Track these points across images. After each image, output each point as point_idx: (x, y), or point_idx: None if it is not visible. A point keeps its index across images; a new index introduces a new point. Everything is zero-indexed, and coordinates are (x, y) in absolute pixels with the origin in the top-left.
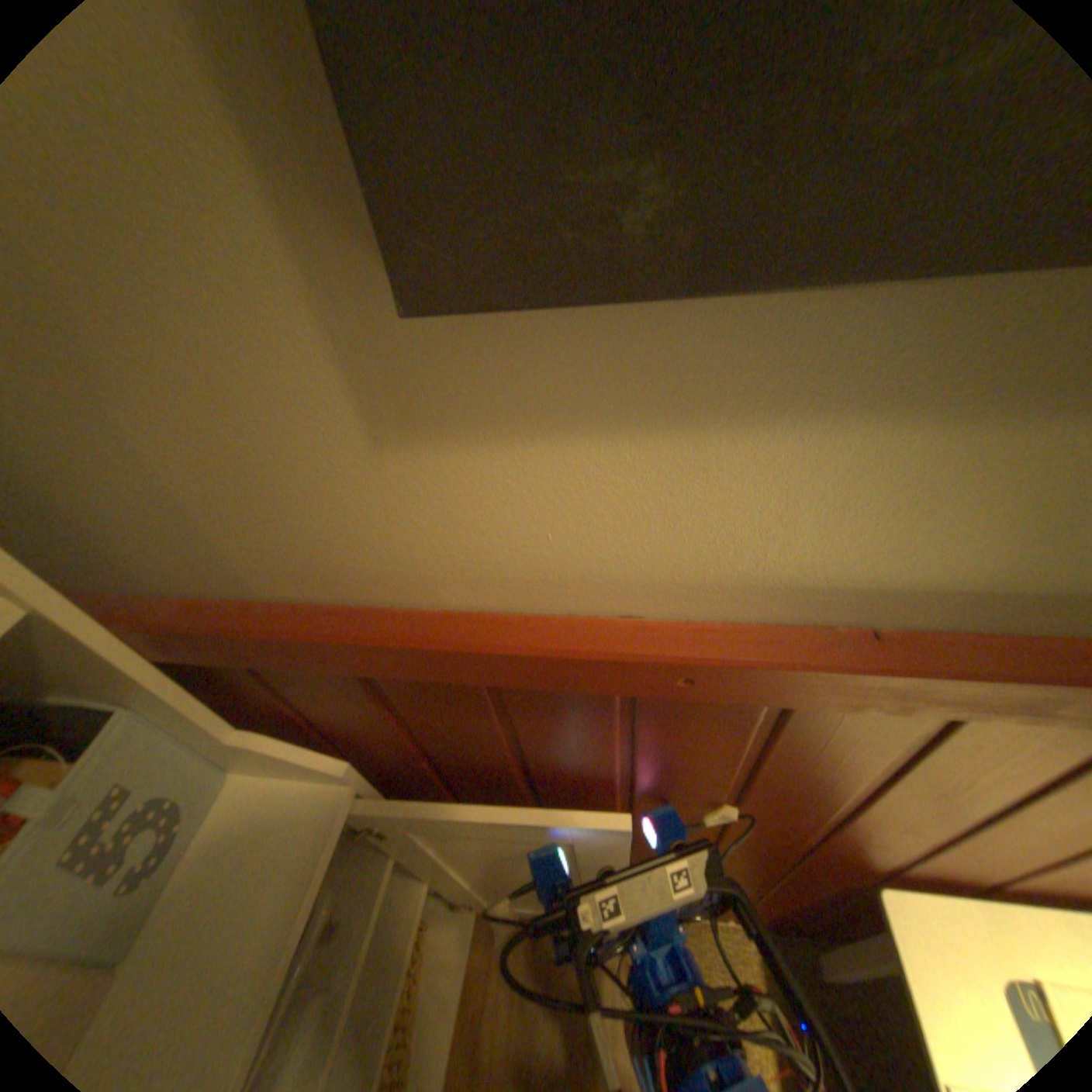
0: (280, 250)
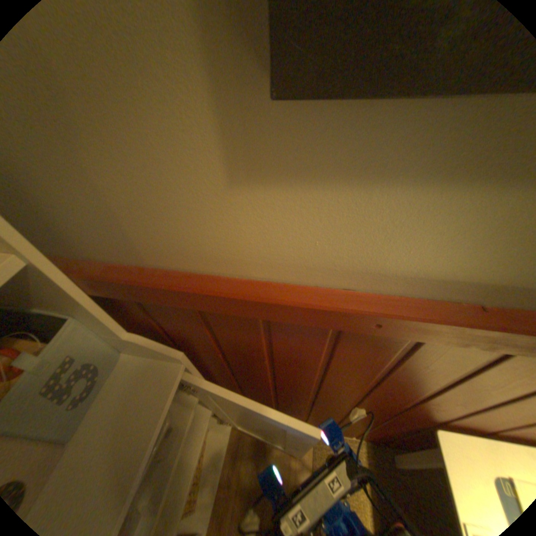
0: (195, 53)
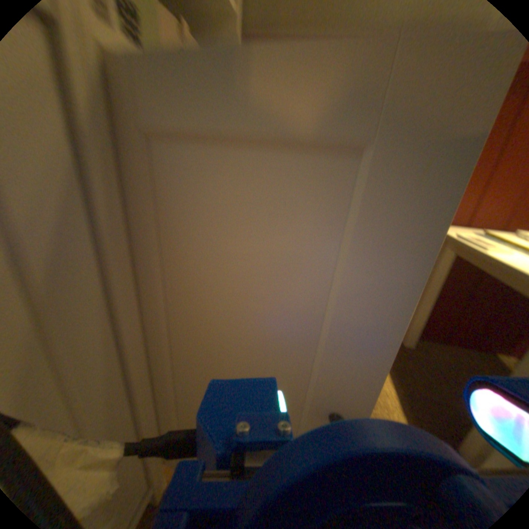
0: None
